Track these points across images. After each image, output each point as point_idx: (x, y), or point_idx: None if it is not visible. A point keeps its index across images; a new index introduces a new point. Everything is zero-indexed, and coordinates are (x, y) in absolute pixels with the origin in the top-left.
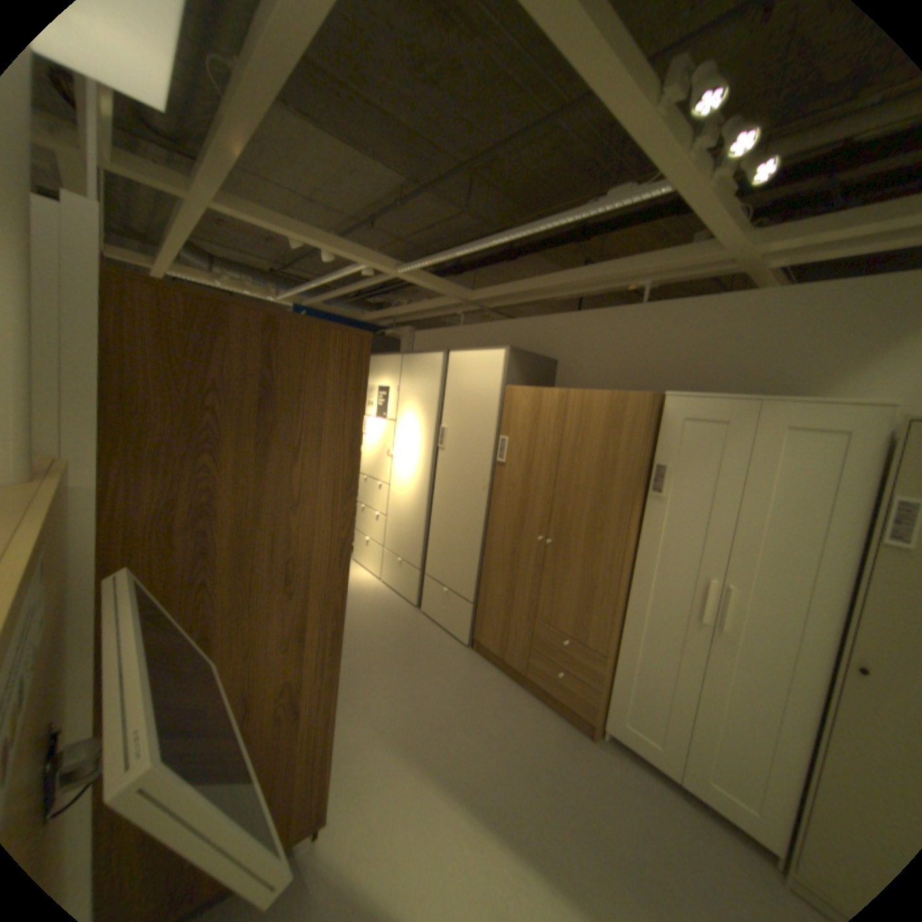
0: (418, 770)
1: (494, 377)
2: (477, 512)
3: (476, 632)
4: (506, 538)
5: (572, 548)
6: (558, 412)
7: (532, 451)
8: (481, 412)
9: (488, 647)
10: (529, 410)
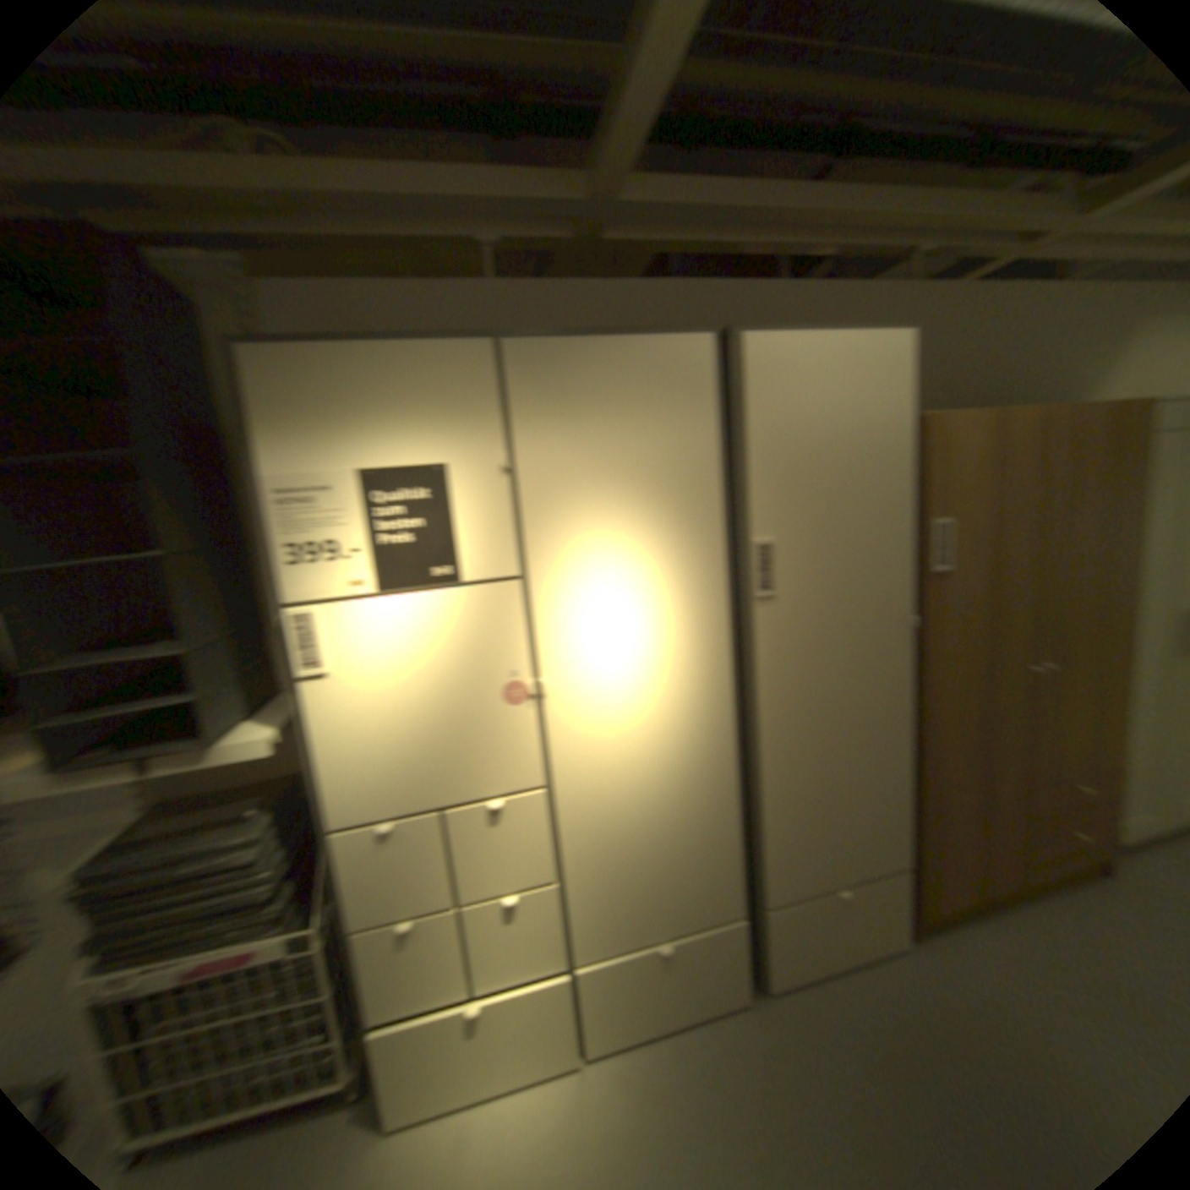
0: None
1: (893, 392)
2: (894, 694)
3: (923, 911)
4: (964, 707)
5: (1075, 657)
6: (1038, 448)
7: (997, 529)
8: (868, 480)
9: (953, 911)
10: (984, 453)
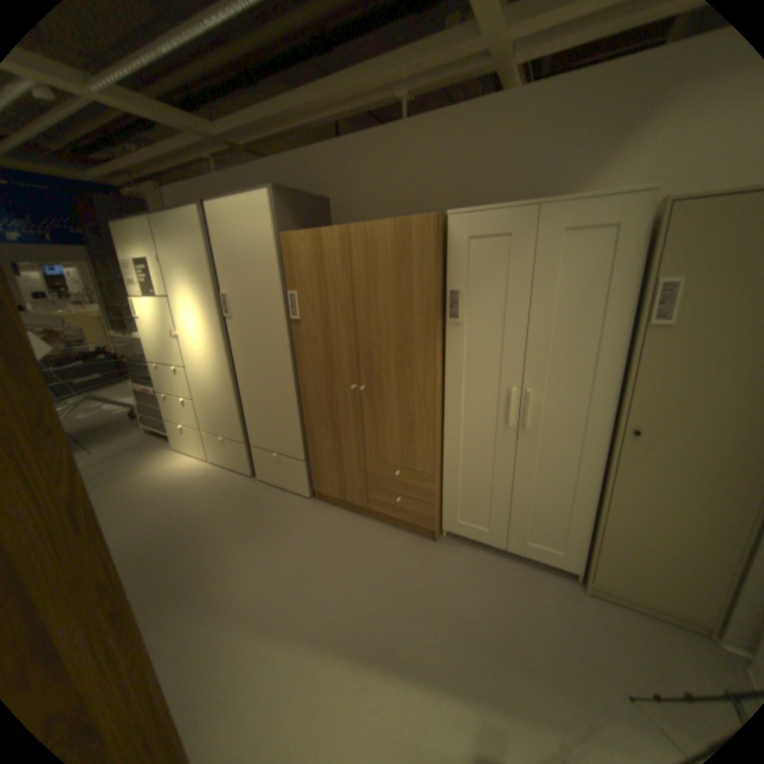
0: (289, 644)
1: (263, 224)
2: (285, 375)
3: (313, 485)
4: (320, 394)
5: (385, 389)
6: (342, 253)
7: (324, 301)
8: (259, 269)
9: (328, 494)
10: (311, 256)
